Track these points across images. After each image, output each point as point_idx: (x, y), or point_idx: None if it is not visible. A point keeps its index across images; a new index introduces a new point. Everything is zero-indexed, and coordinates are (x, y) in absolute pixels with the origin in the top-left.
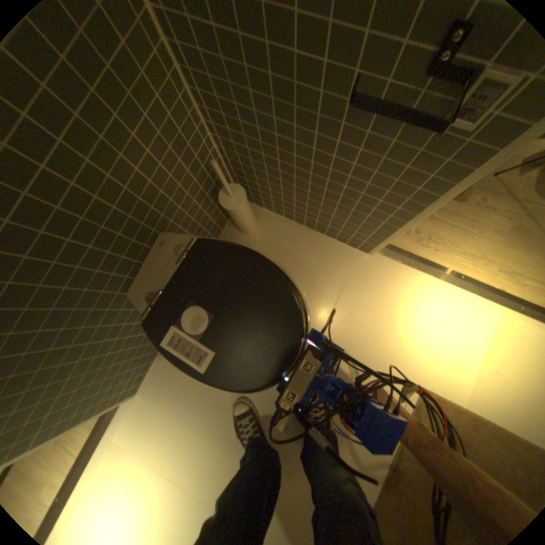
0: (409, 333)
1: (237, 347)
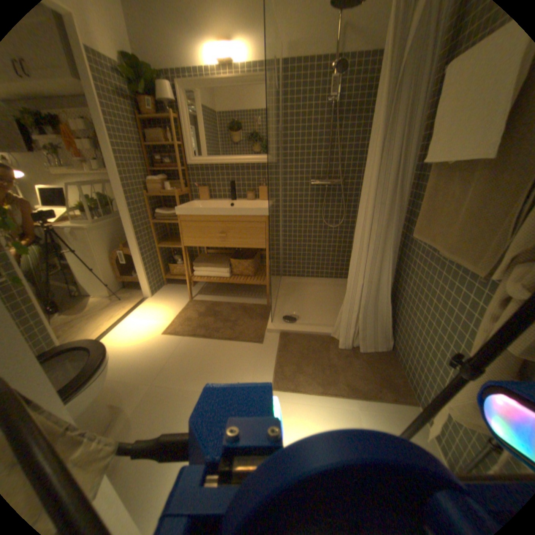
0: (129, 343)
1: (68, 357)
